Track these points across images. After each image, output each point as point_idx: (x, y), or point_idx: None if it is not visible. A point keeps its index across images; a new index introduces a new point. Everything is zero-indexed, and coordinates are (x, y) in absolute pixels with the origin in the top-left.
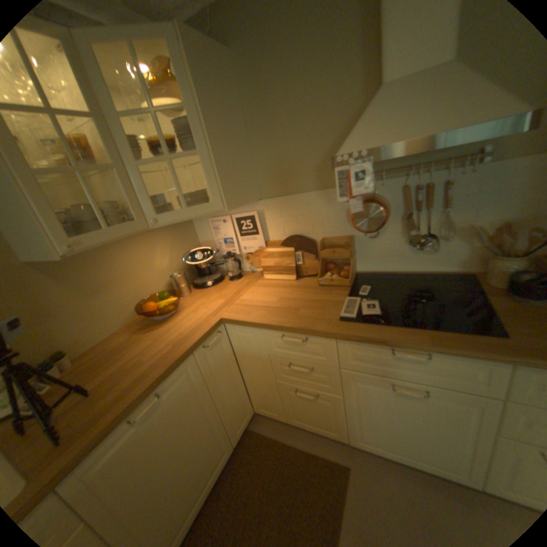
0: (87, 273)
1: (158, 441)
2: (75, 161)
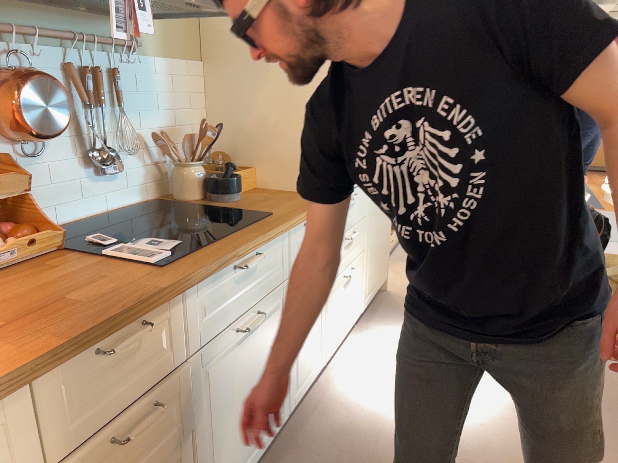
0: None
1: None
2: None
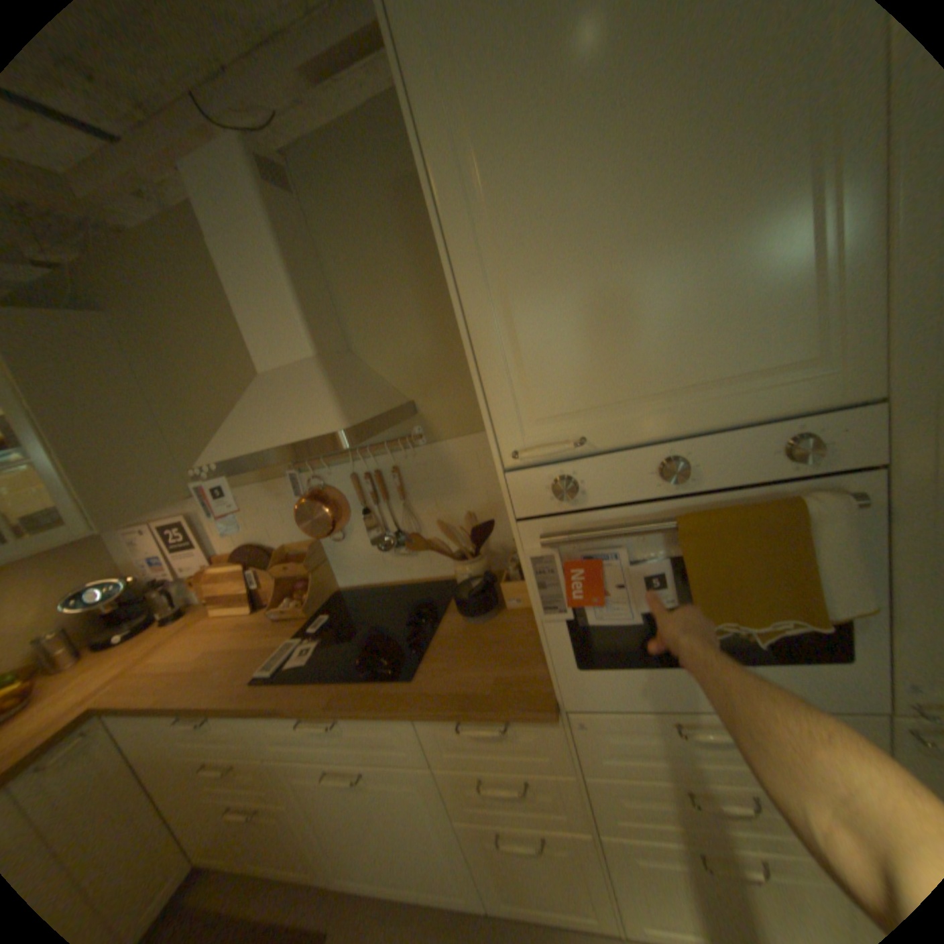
0: None
1: None
2: None
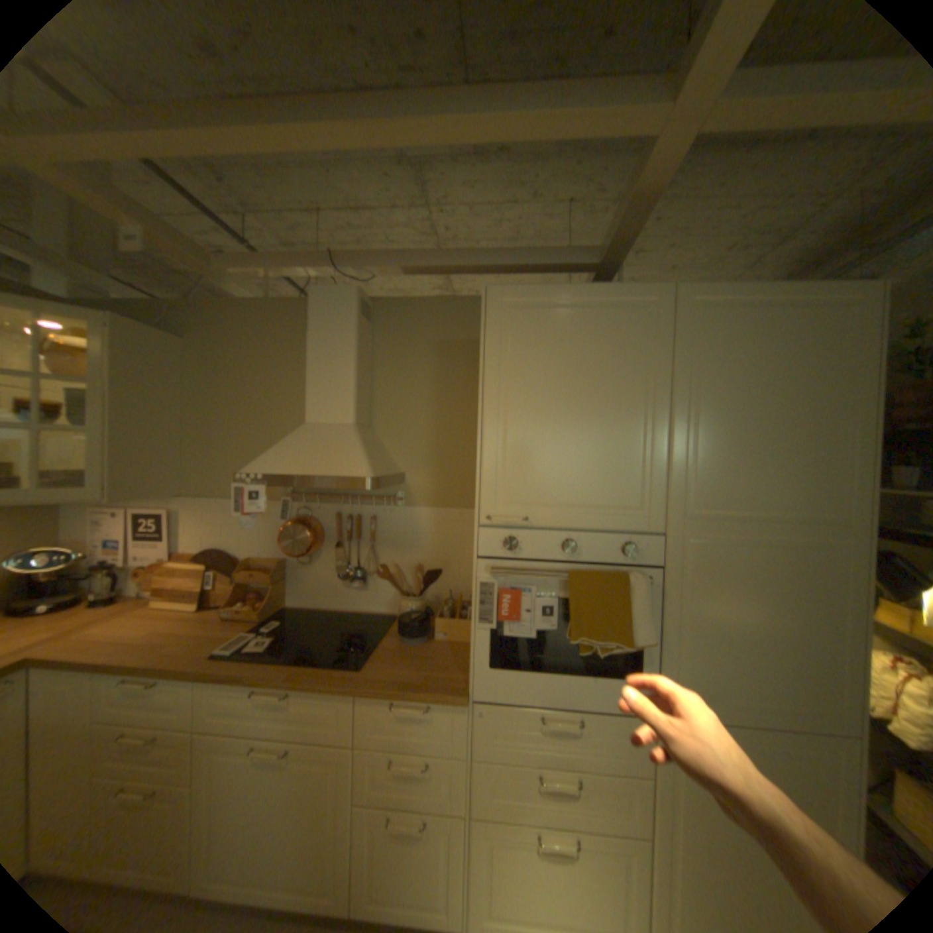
0: None
1: None
2: None
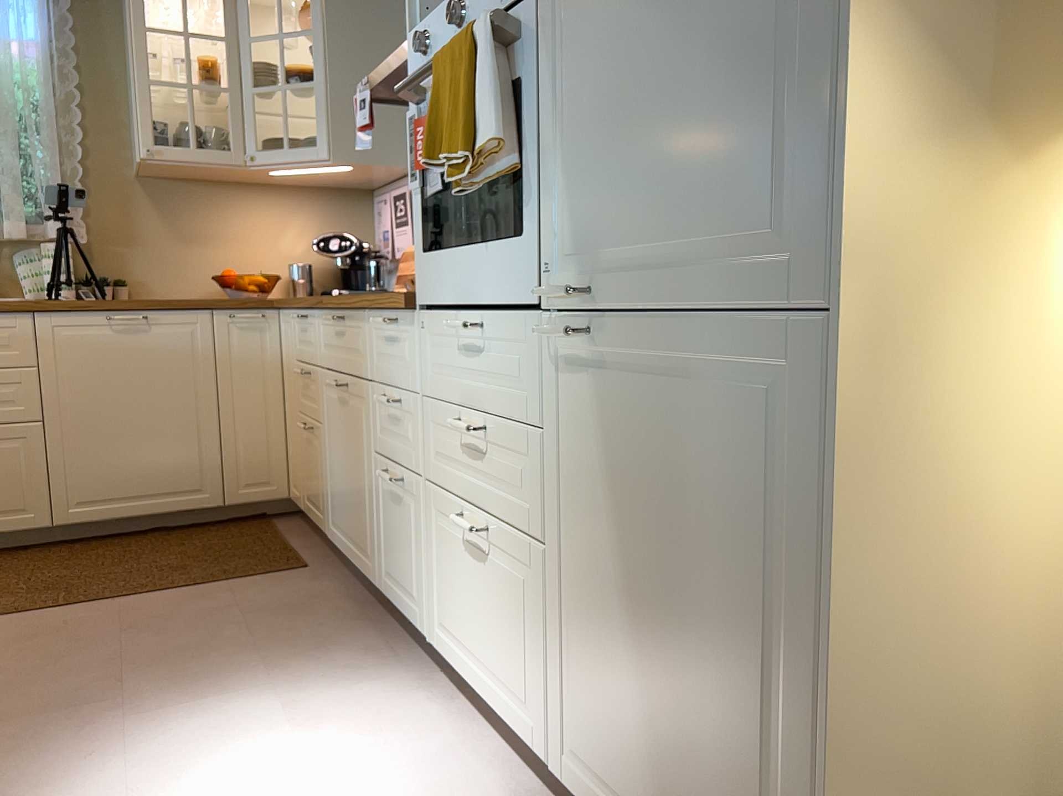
0: (190, 213)
1: (126, 368)
2: (200, 81)
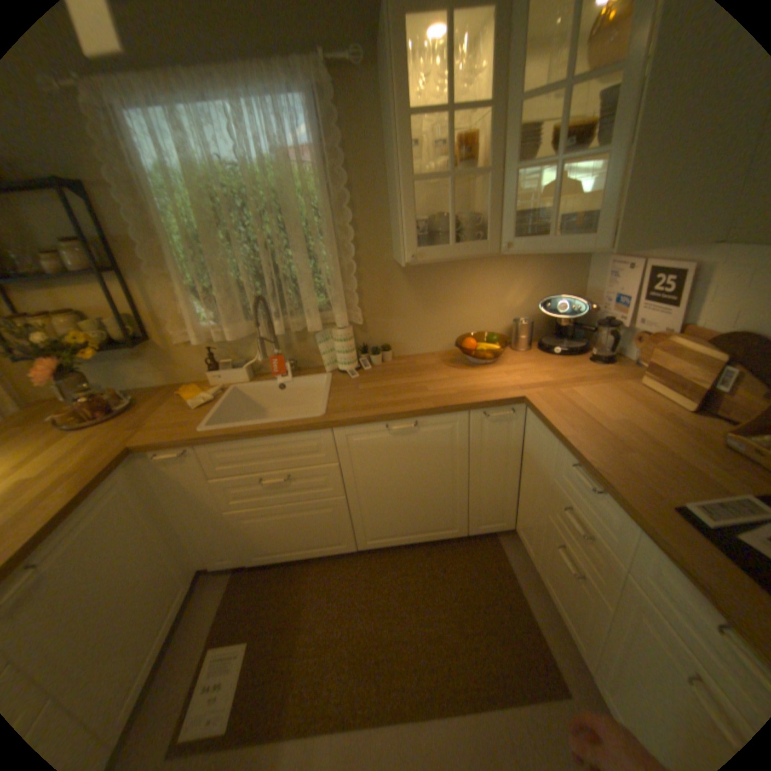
0: (435, 284)
1: (402, 459)
2: (459, 163)
